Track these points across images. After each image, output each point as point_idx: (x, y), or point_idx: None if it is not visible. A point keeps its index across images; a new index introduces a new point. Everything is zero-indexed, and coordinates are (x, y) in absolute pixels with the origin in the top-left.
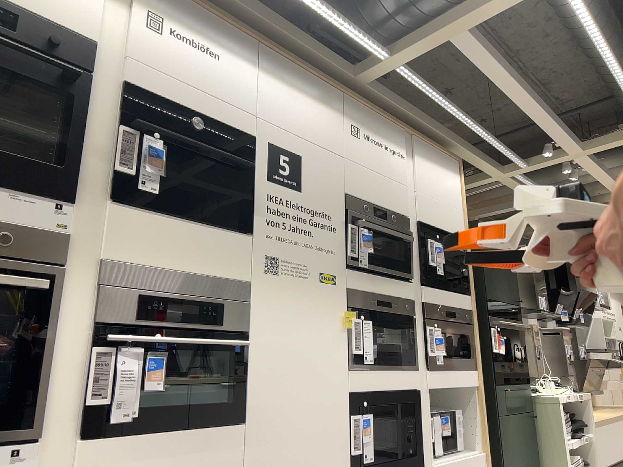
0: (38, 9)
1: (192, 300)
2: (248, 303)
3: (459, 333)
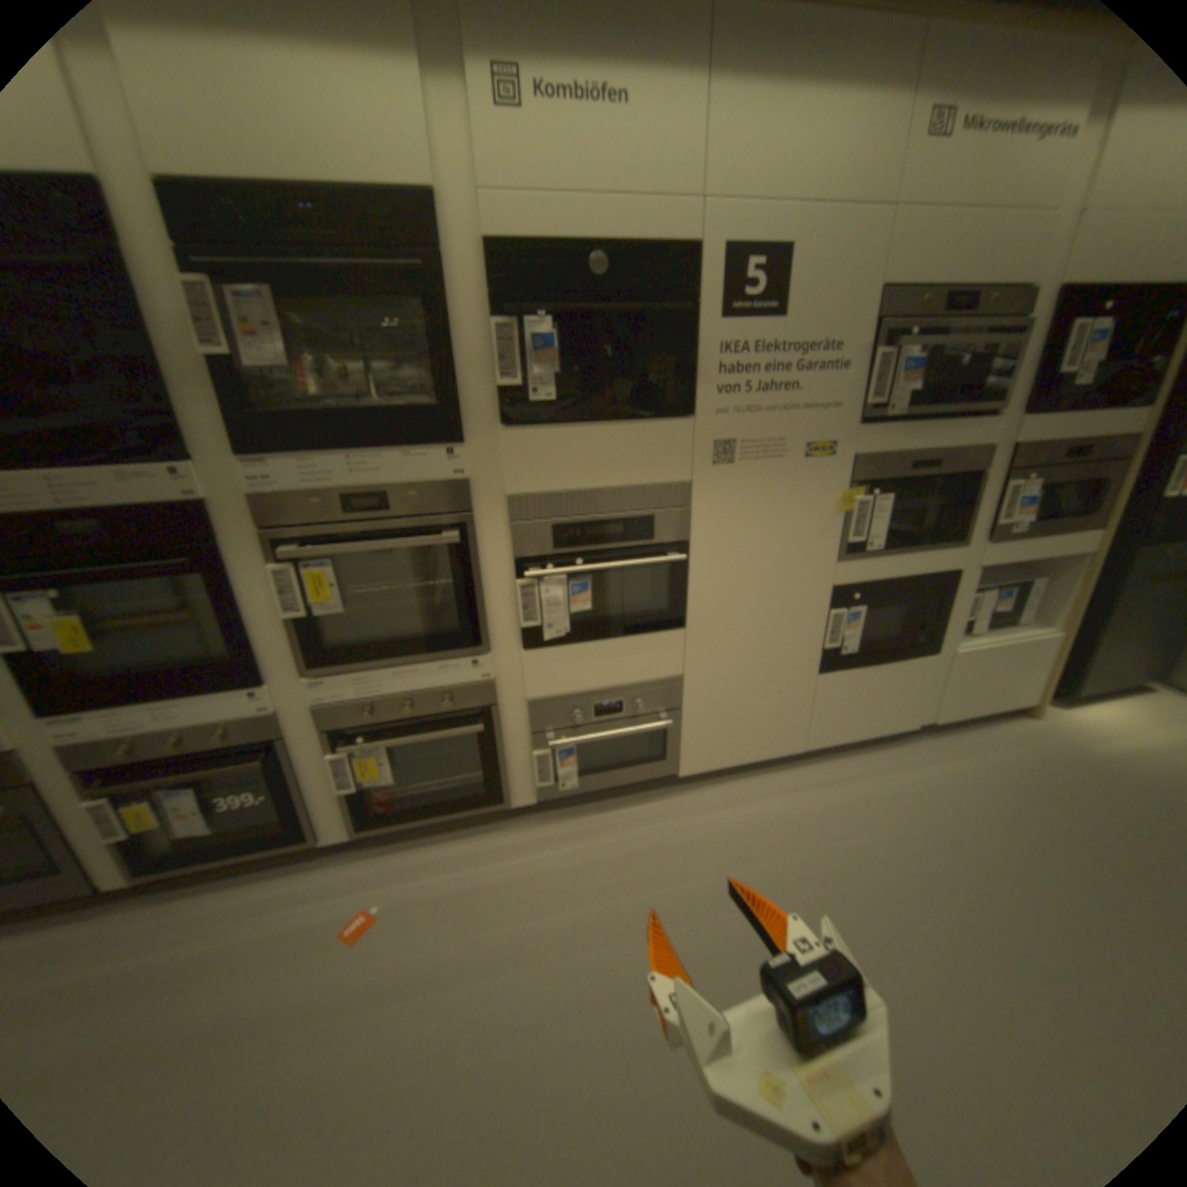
0: (342, 175)
1: (611, 519)
2: (688, 506)
3: (1087, 480)
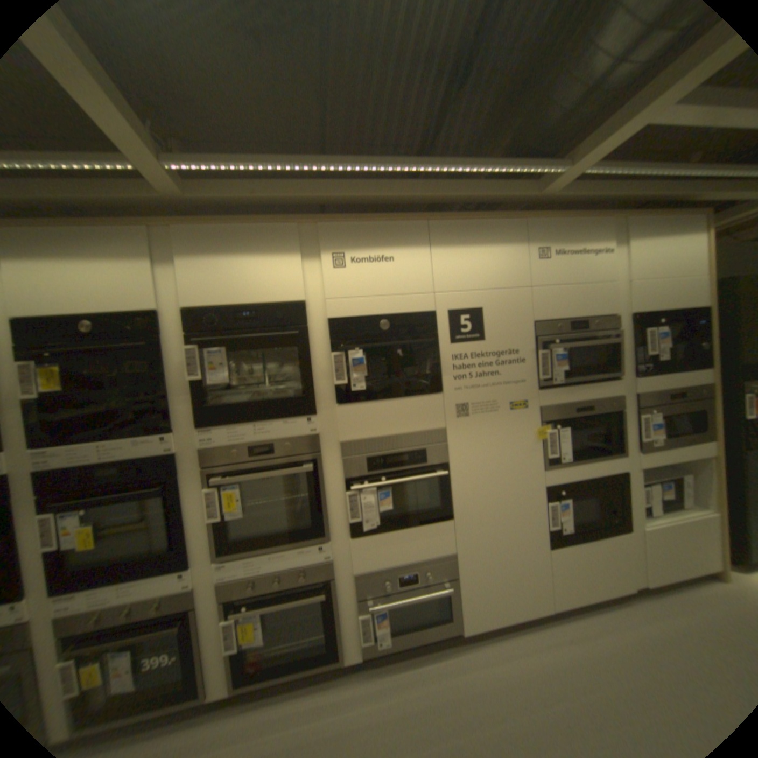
0: (265, 300)
1: (401, 452)
2: (446, 442)
3: (692, 412)
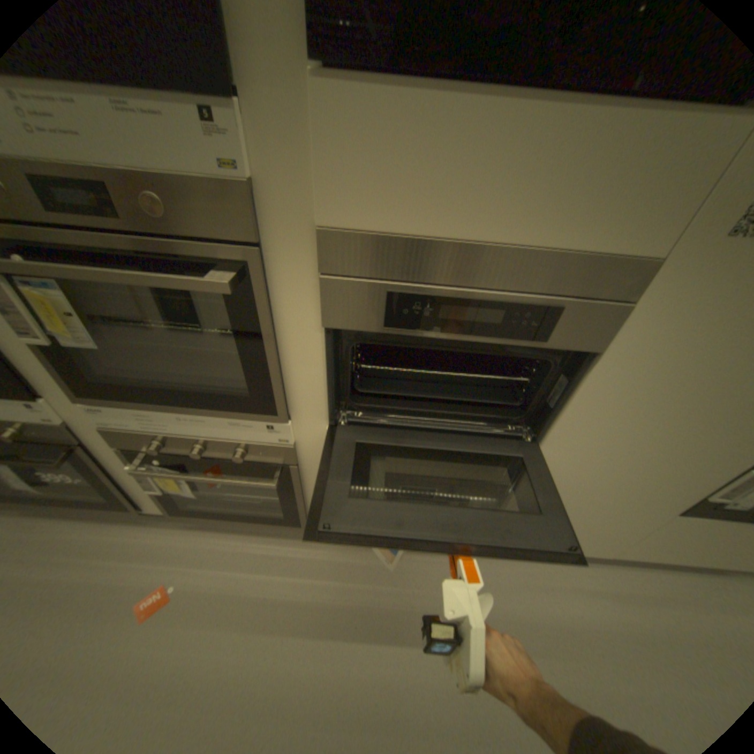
0: None
1: (491, 299)
2: (633, 300)
3: None
